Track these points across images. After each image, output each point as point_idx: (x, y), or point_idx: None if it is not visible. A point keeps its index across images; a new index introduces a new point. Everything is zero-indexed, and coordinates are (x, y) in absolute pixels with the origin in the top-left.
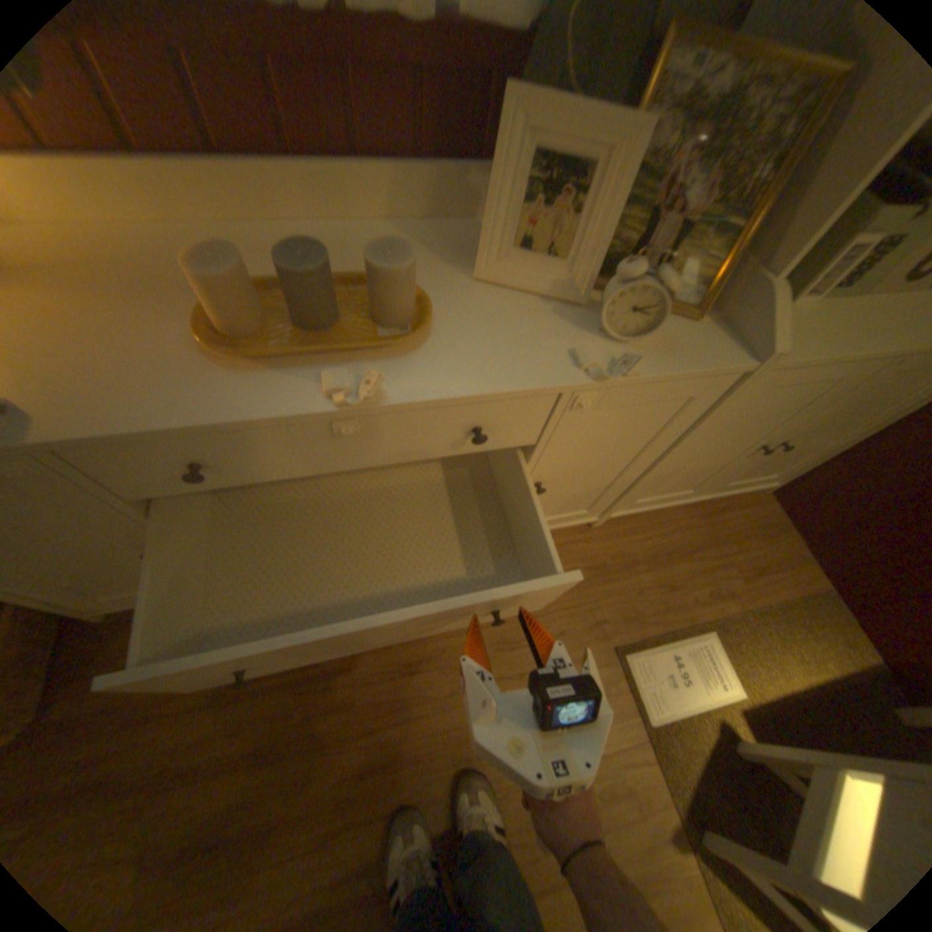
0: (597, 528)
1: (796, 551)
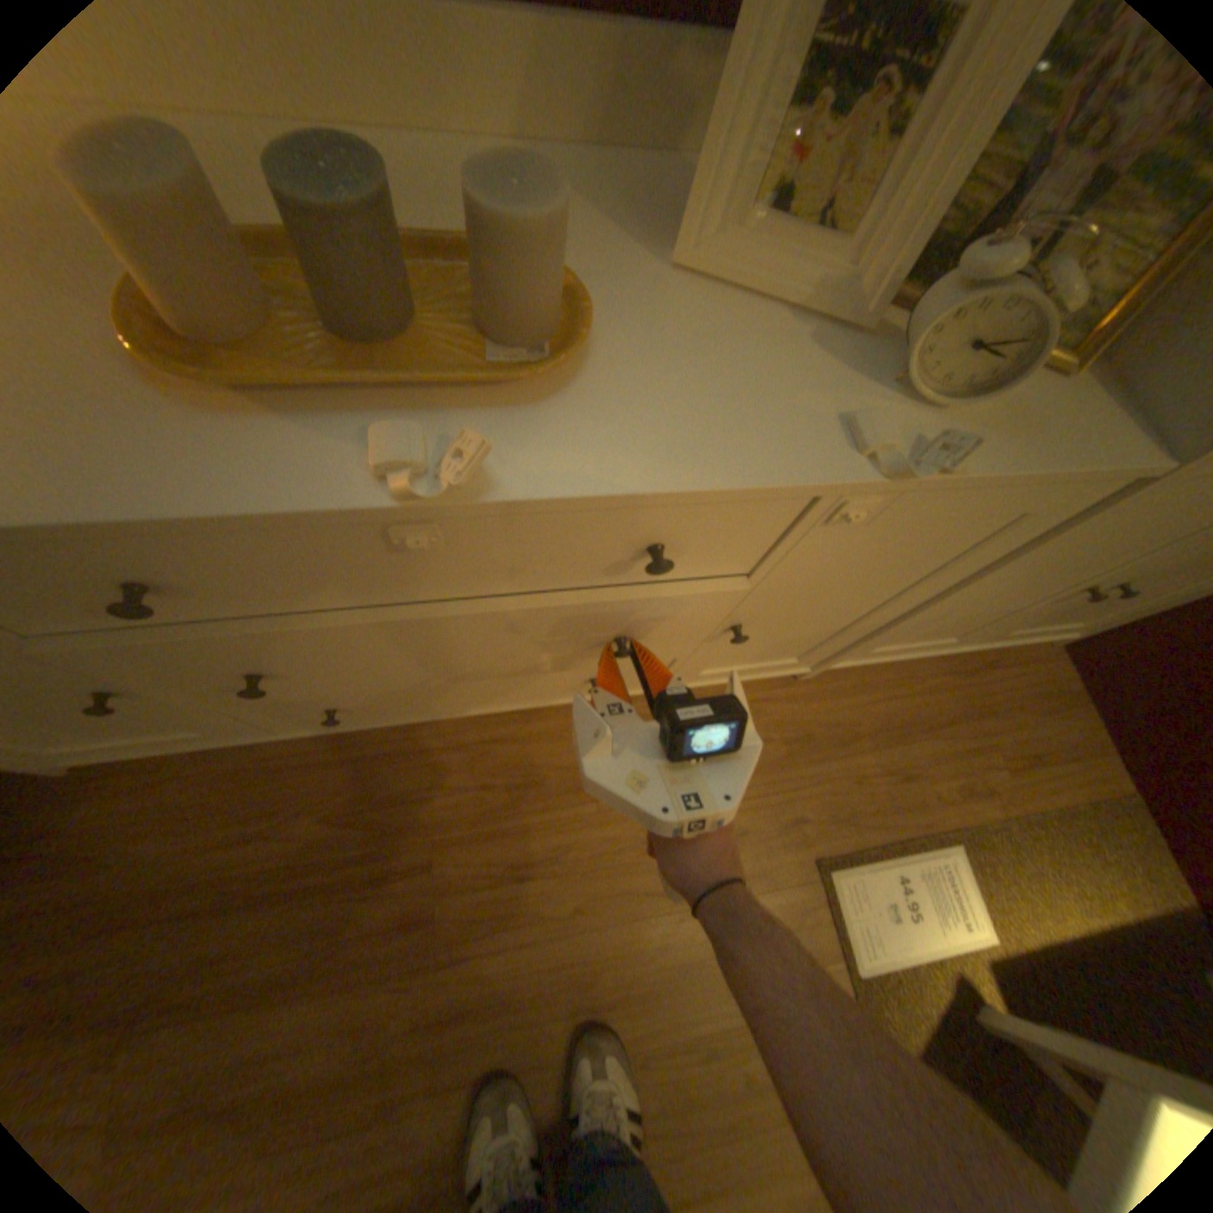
0: (806, 681)
1: (1090, 735)
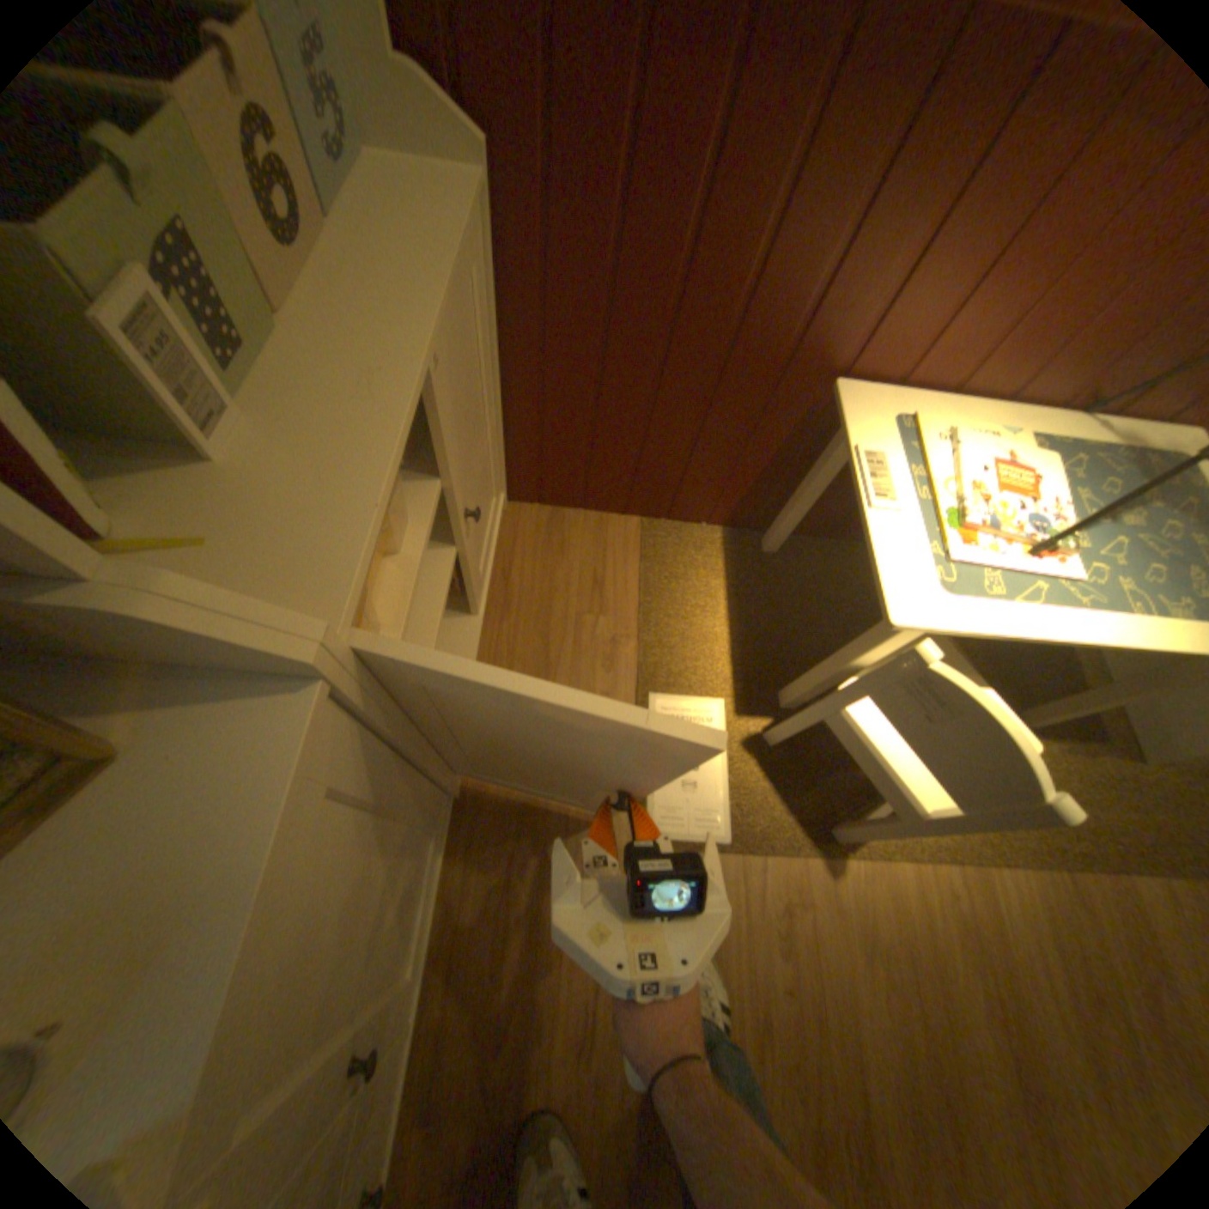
0: (459, 787)
1: (585, 525)
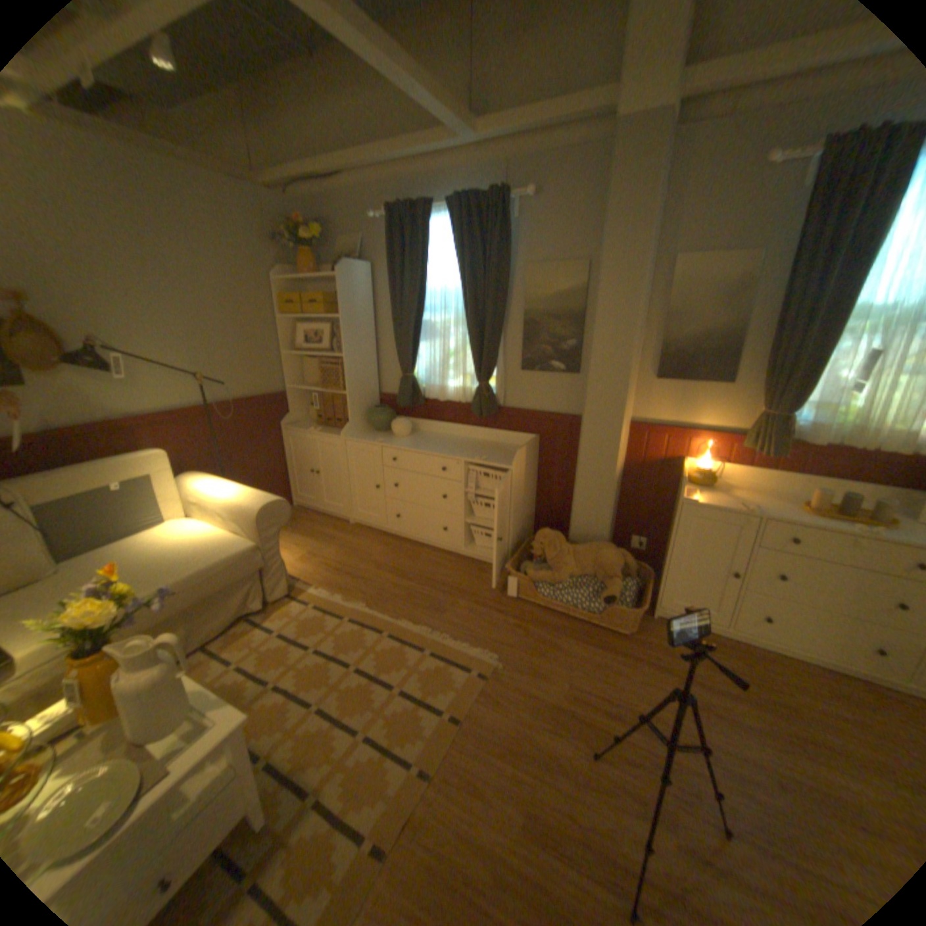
0: None
1: None
